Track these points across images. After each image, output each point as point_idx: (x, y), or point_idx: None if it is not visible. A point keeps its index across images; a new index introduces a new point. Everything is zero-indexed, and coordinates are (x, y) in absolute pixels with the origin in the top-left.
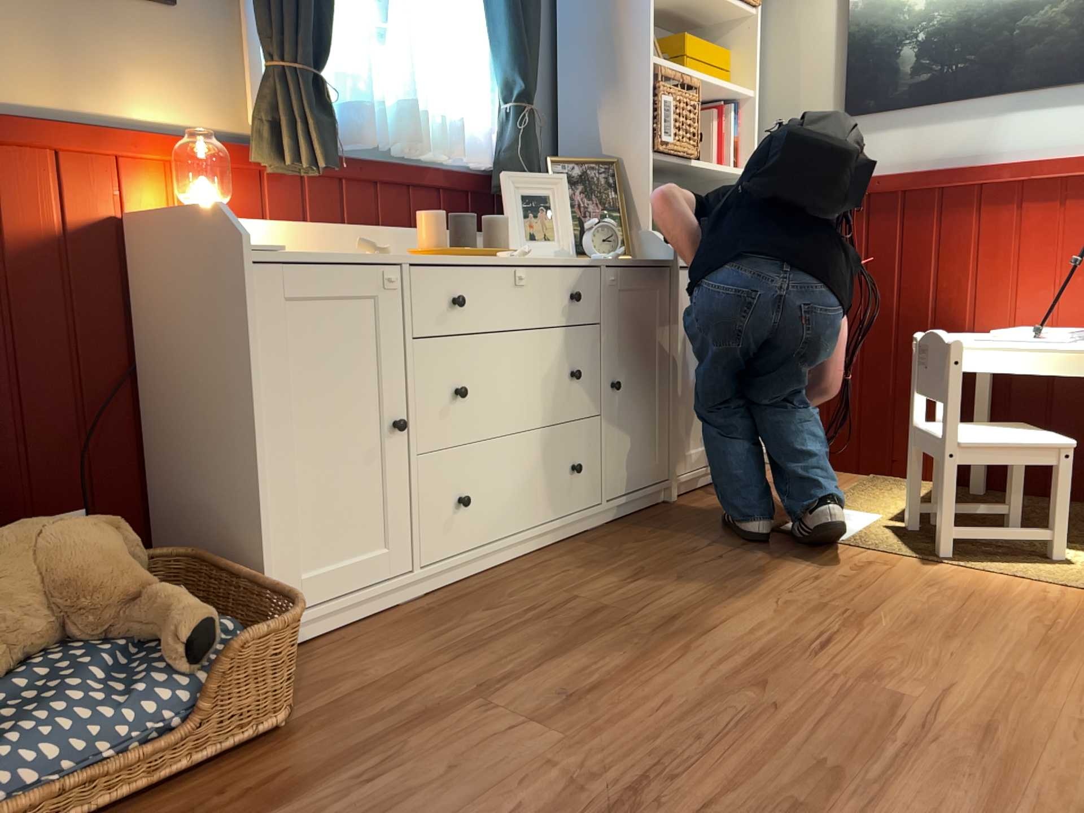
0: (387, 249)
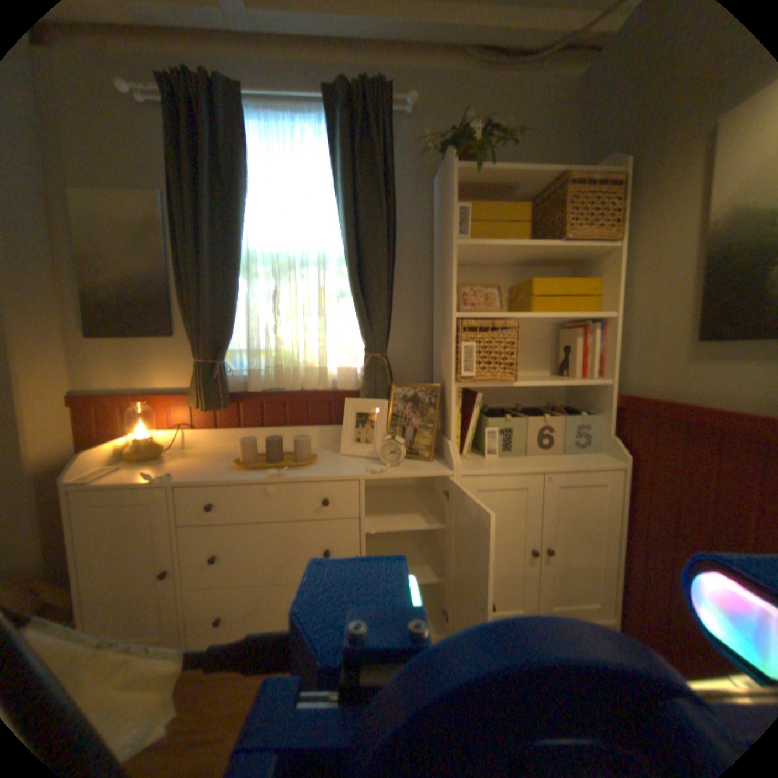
0: (167, 477)
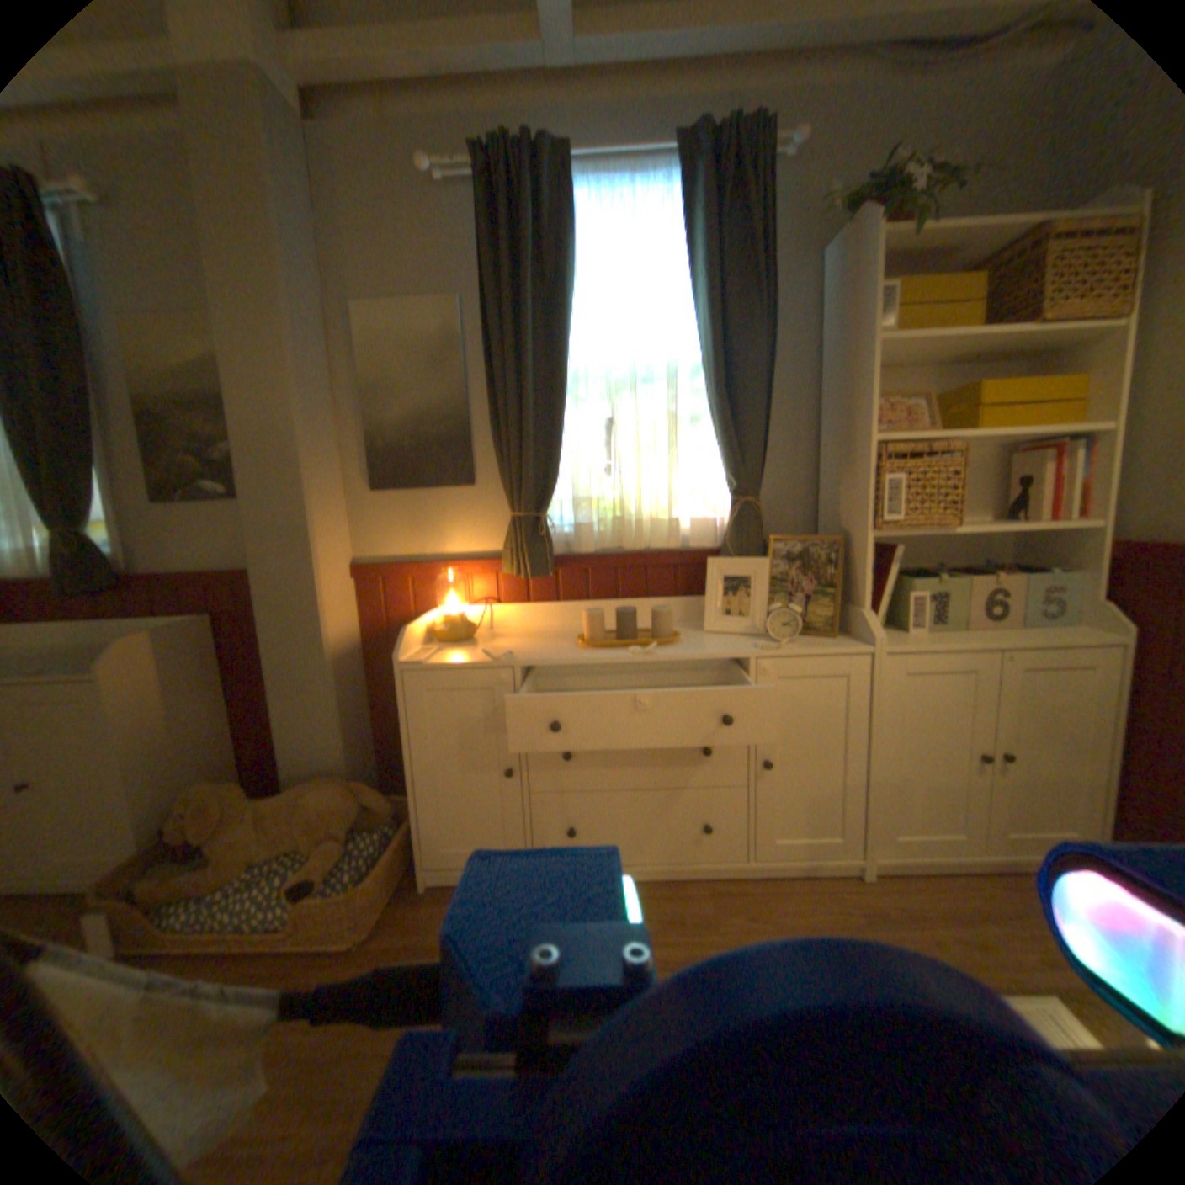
0: (510, 656)
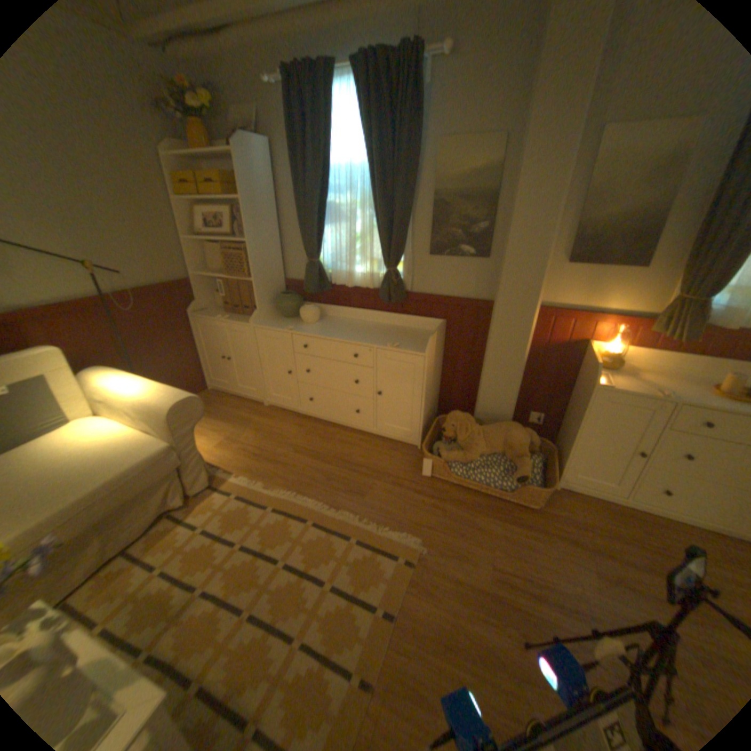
0: (674, 395)
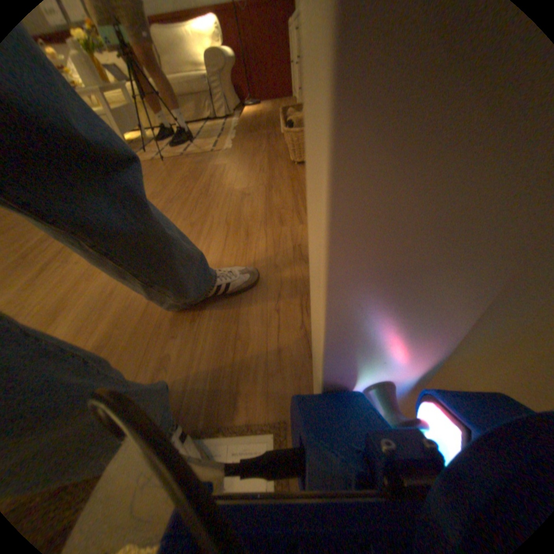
0: None
